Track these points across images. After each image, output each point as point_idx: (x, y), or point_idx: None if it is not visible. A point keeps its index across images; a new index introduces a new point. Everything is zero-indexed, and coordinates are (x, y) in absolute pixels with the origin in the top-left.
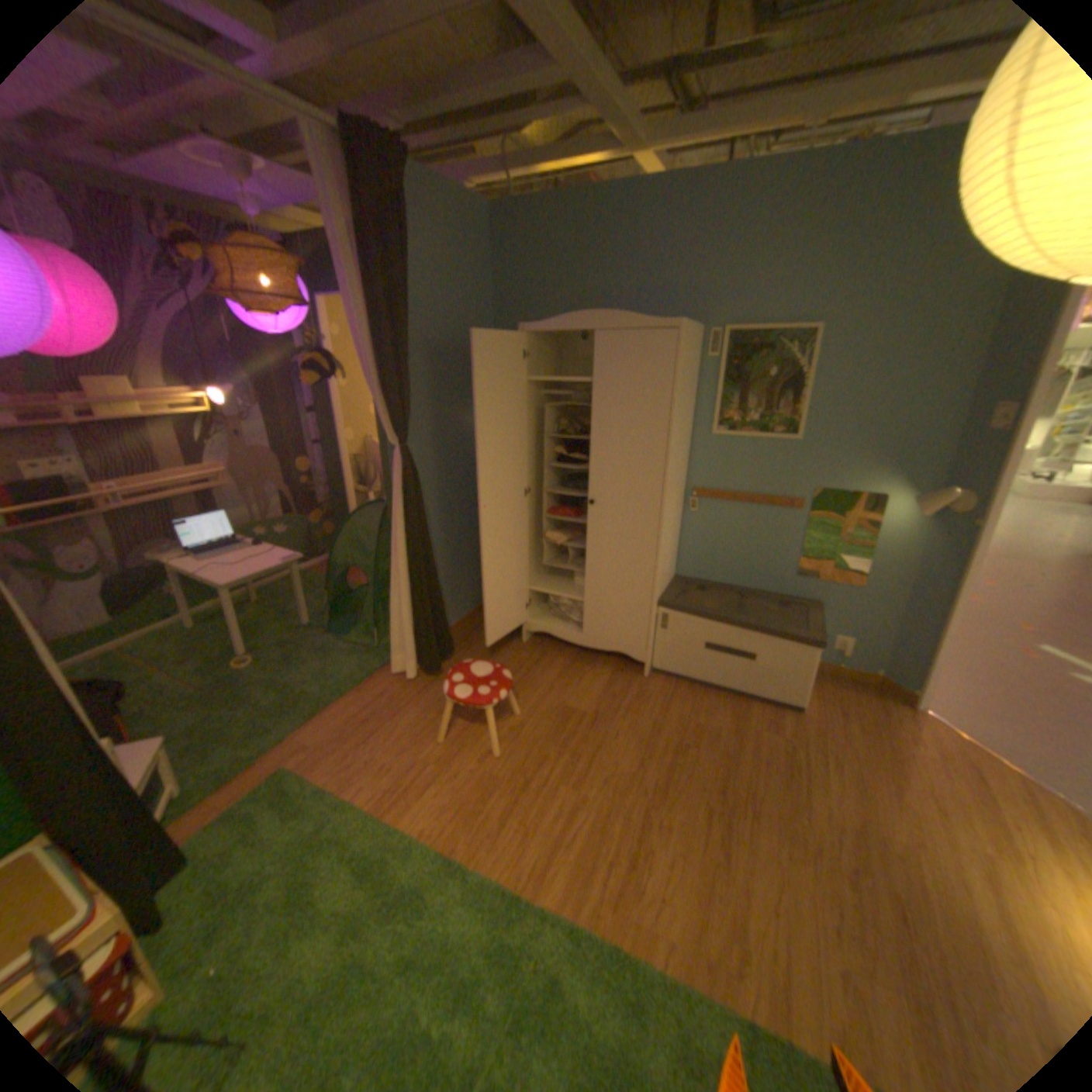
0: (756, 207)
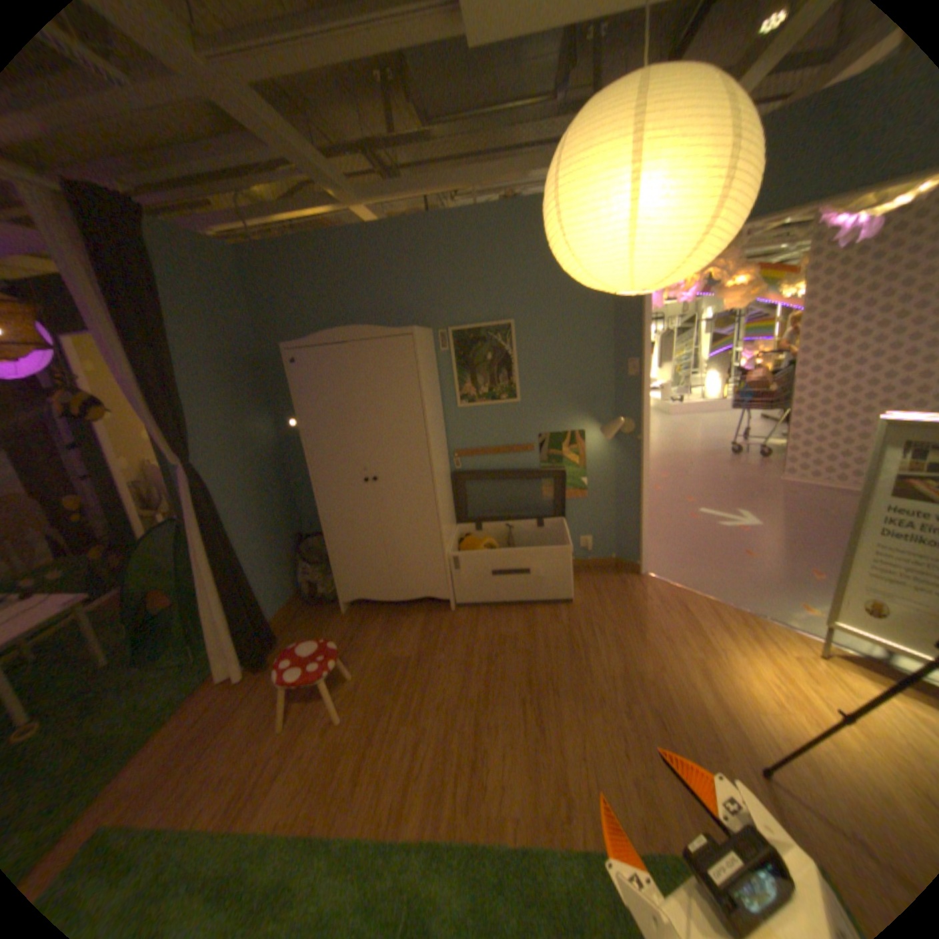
0: (449, 244)
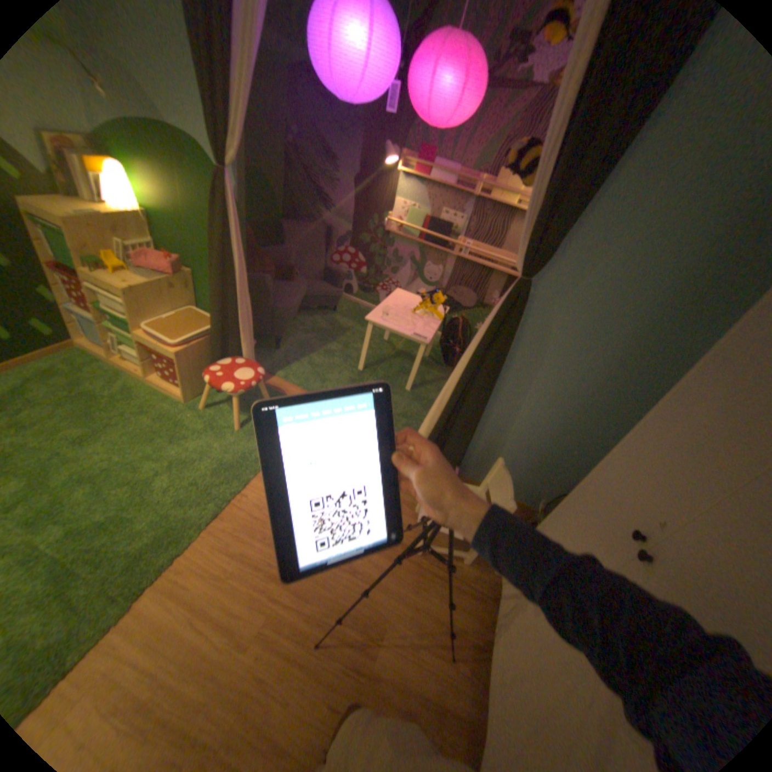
0: None
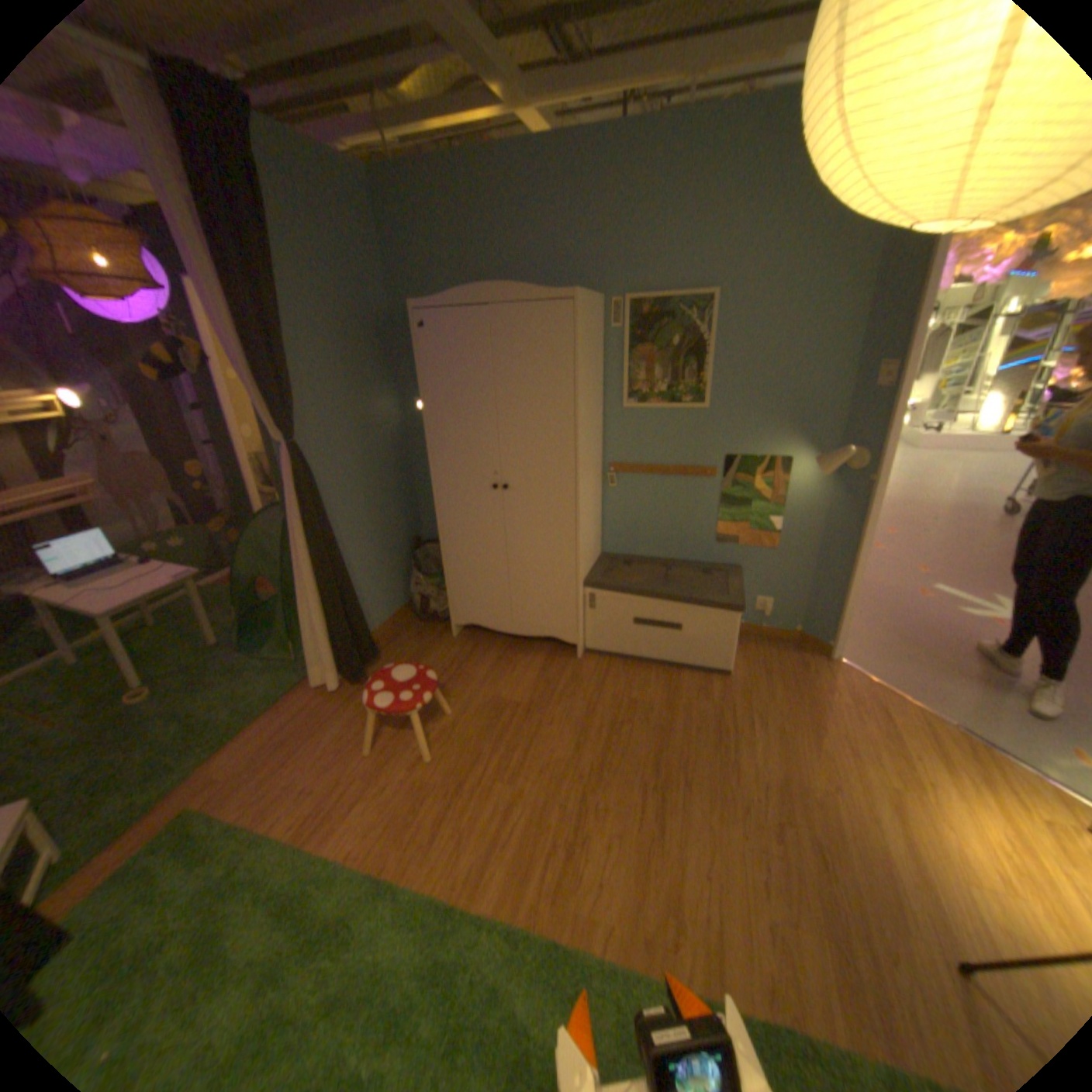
0: (644, 169)
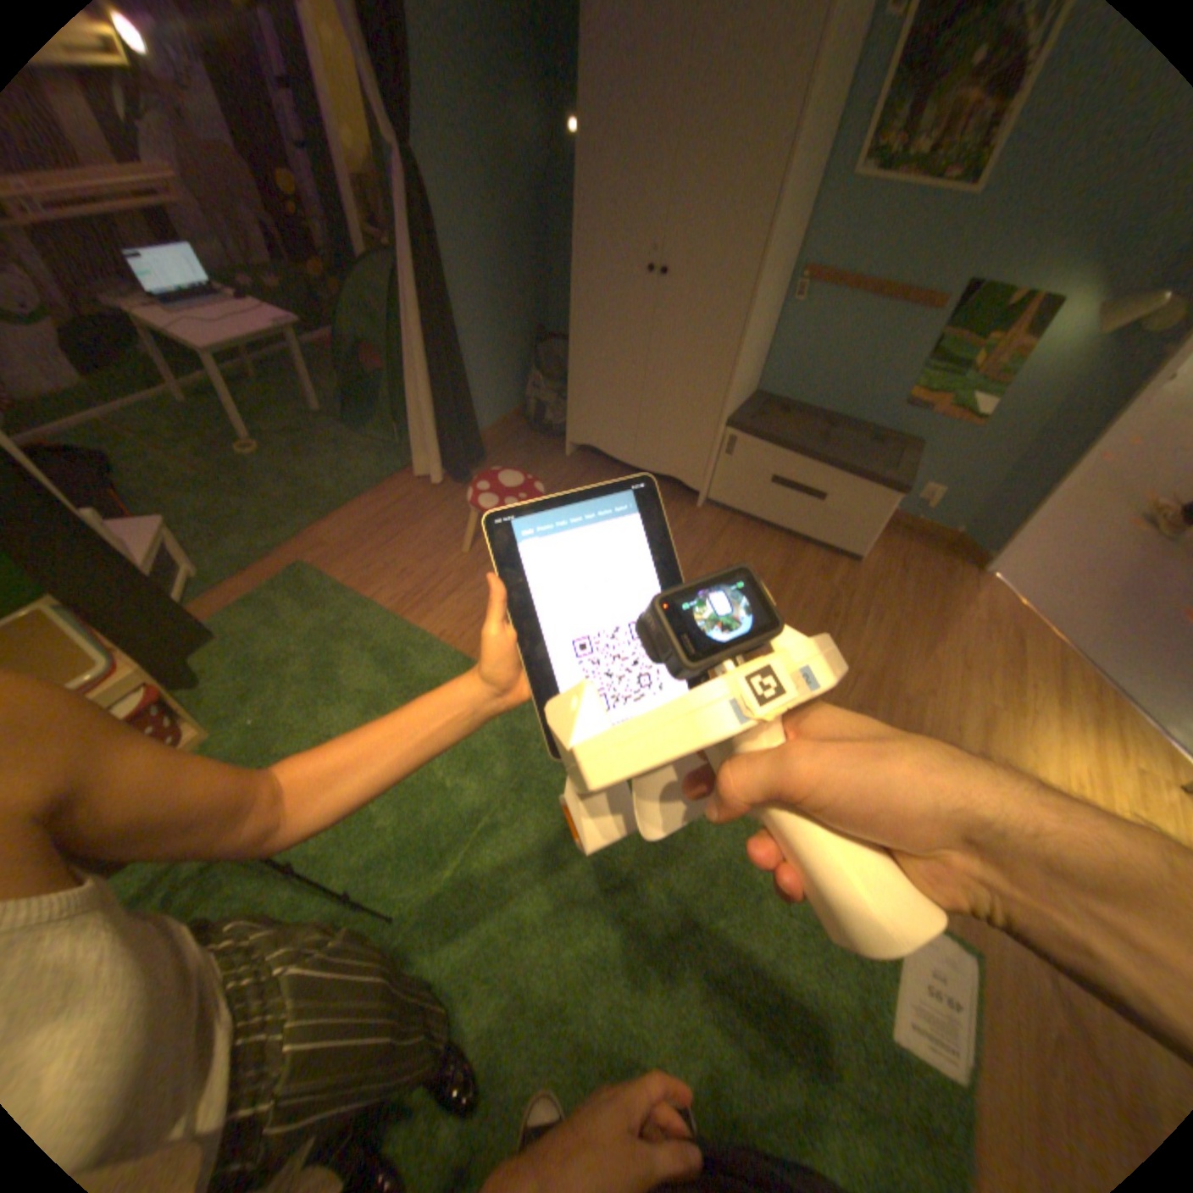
0: None
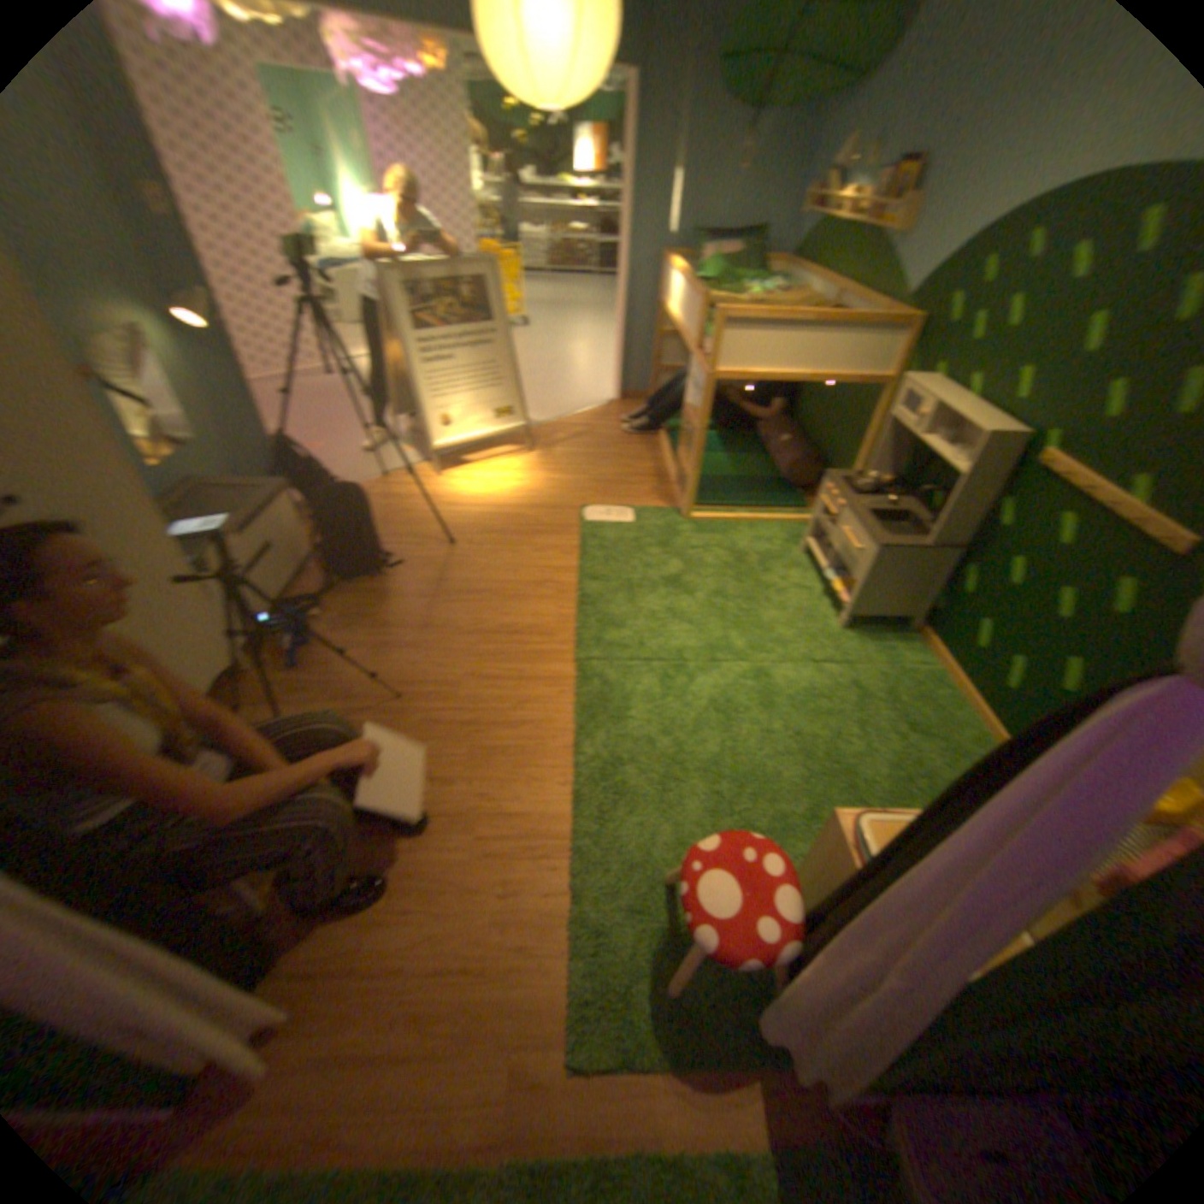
0: None
